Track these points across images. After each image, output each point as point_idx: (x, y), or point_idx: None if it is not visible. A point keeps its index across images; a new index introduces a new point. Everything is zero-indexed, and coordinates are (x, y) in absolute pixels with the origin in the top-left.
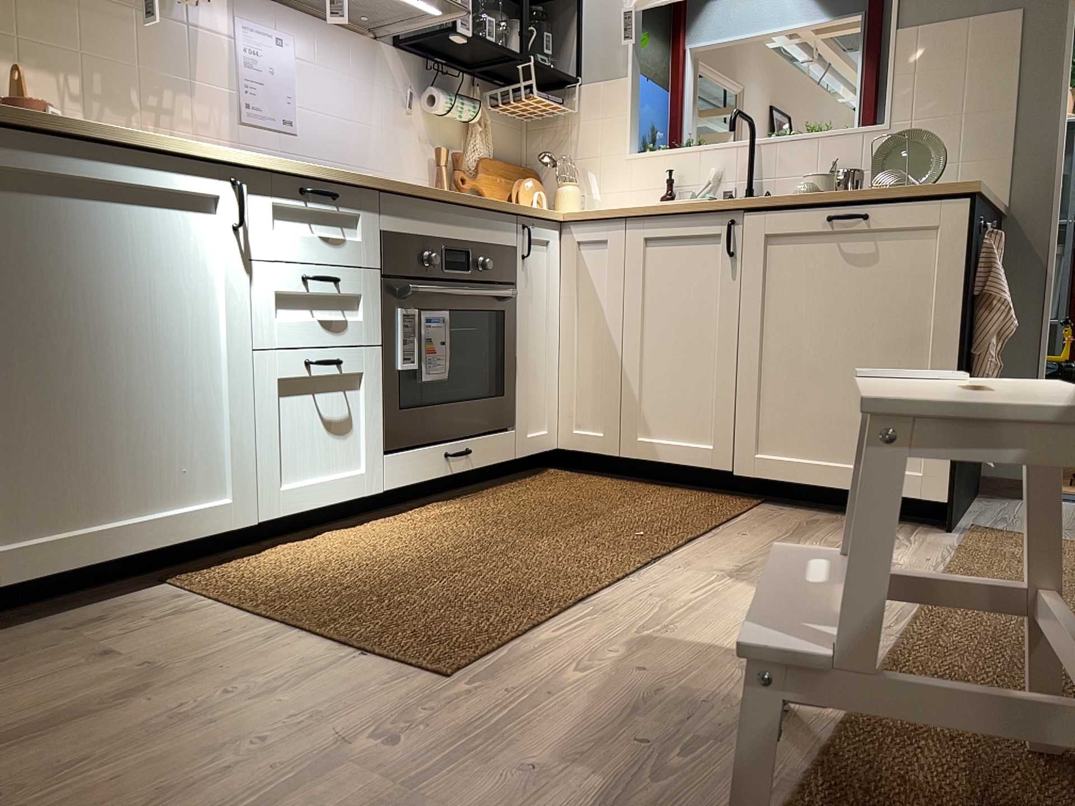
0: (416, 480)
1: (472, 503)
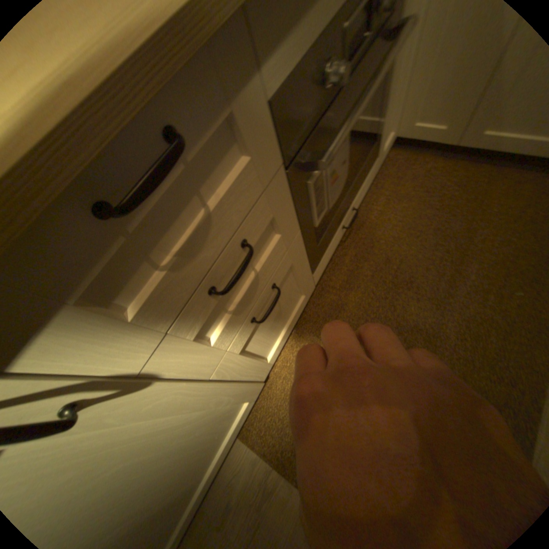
0: (328, 261)
1: (357, 238)
